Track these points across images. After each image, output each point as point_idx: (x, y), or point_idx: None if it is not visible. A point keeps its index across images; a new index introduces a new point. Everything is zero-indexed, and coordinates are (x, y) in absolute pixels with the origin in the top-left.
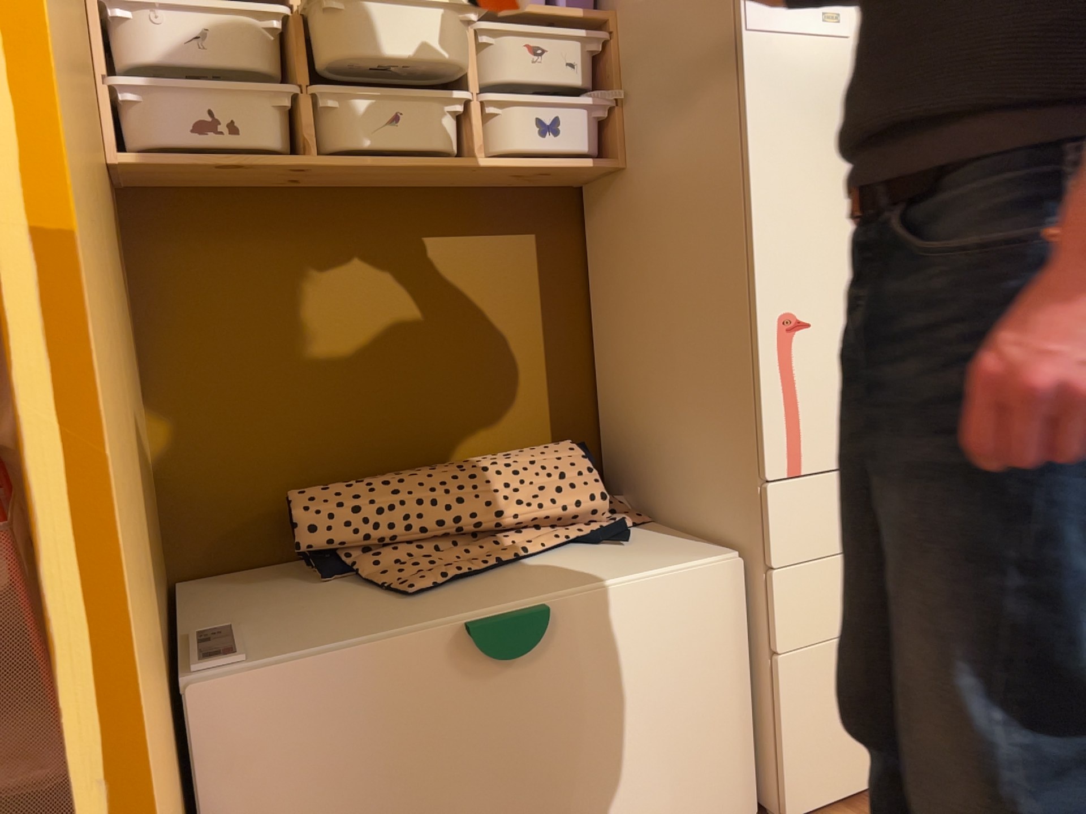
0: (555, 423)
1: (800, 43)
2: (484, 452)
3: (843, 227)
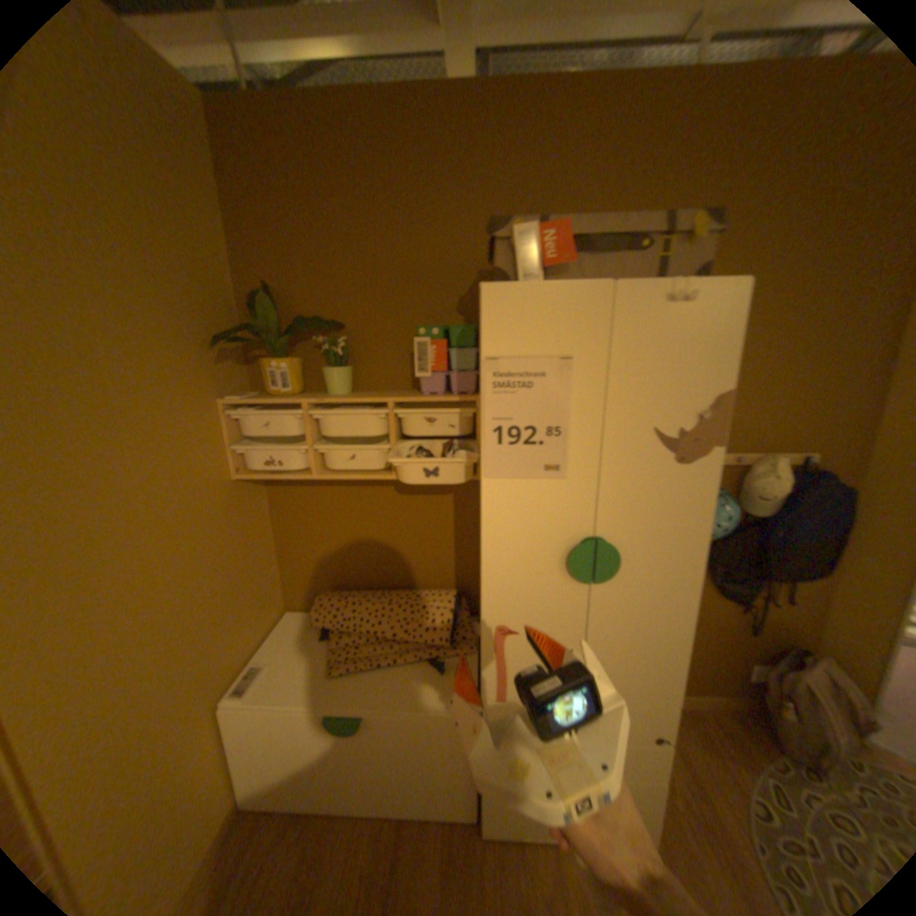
0: (456, 577)
1: (525, 483)
2: (418, 584)
3: (549, 586)
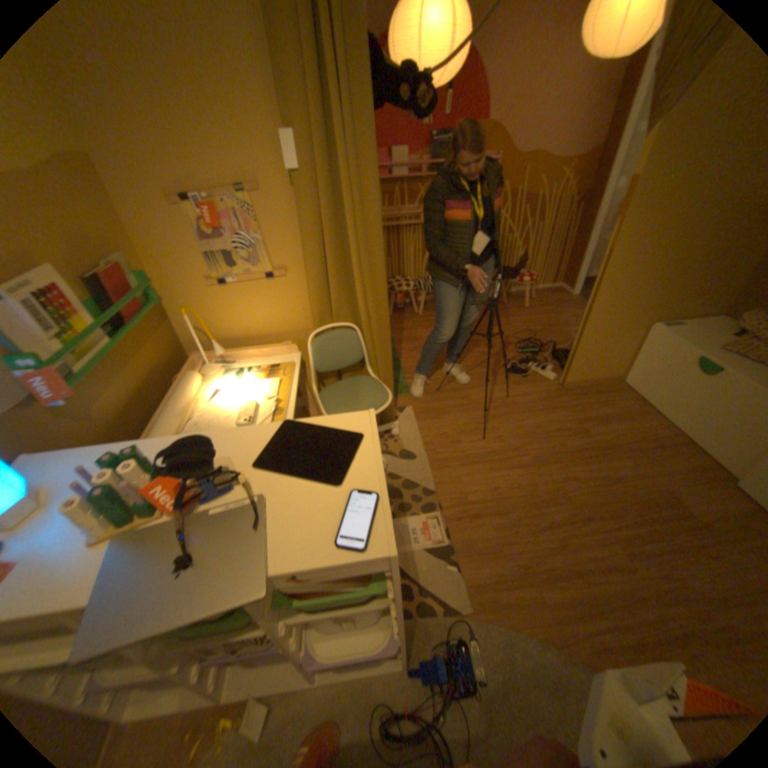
0: None
1: None
2: None
3: None
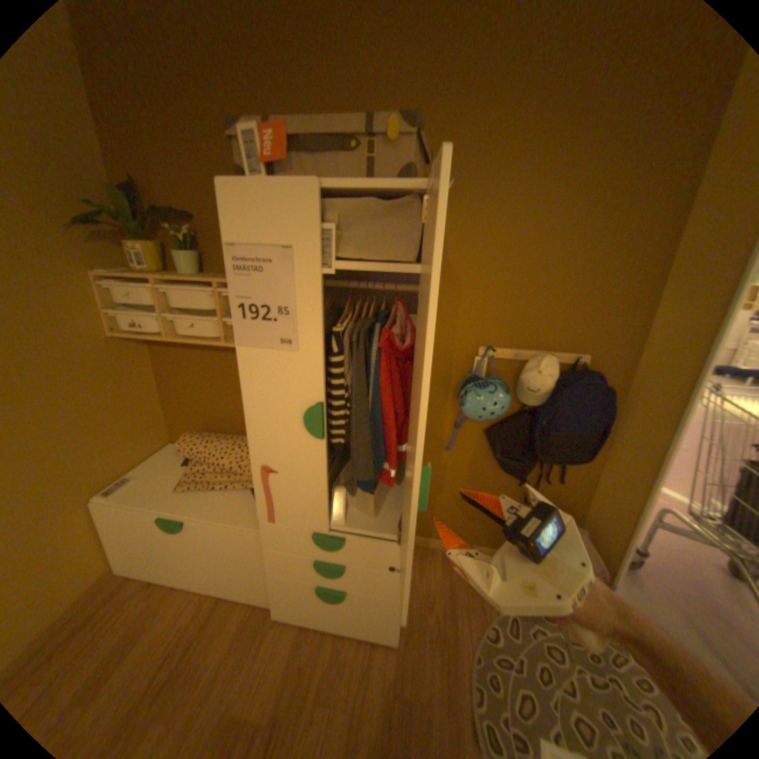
0: None
1: (268, 353)
2: None
3: (295, 439)
